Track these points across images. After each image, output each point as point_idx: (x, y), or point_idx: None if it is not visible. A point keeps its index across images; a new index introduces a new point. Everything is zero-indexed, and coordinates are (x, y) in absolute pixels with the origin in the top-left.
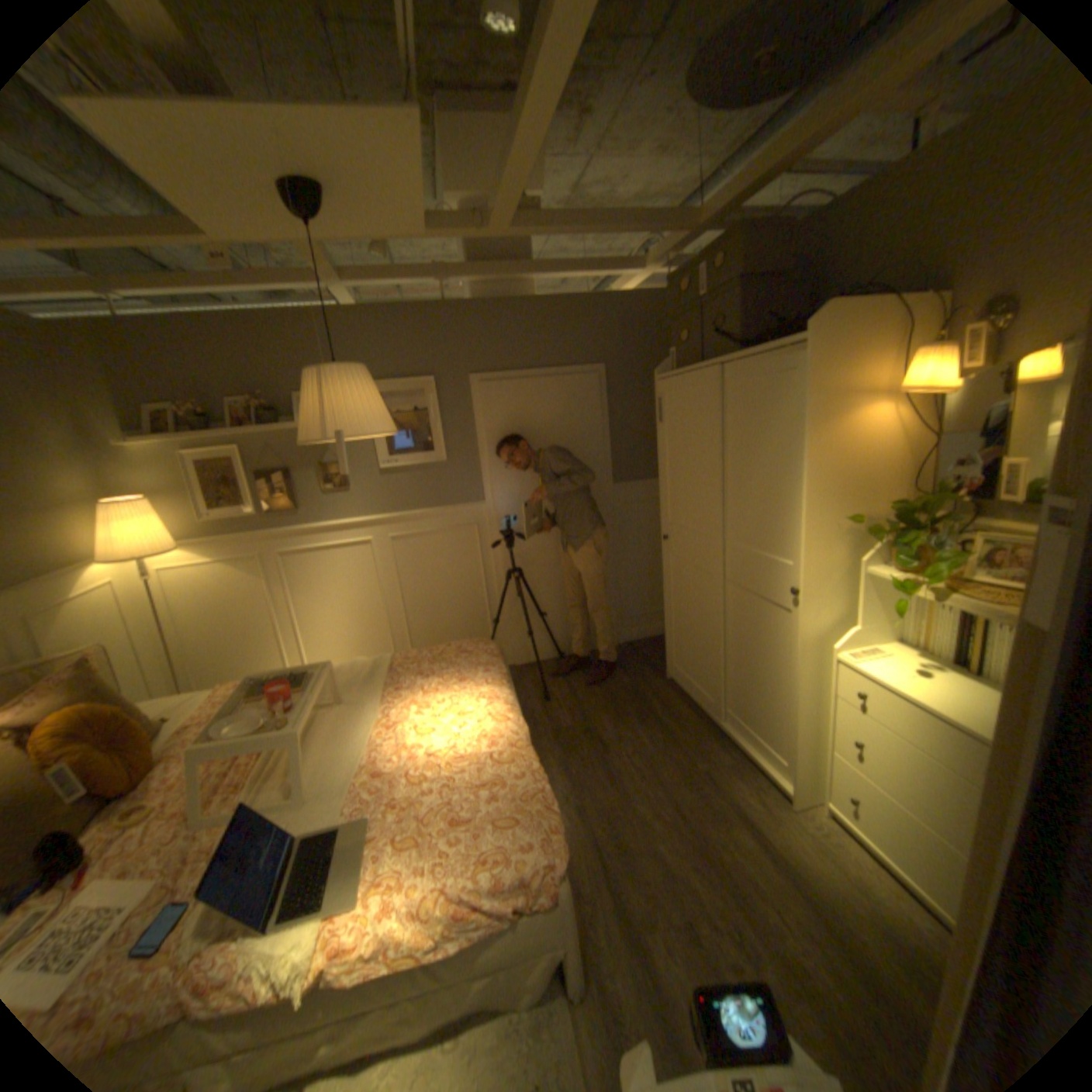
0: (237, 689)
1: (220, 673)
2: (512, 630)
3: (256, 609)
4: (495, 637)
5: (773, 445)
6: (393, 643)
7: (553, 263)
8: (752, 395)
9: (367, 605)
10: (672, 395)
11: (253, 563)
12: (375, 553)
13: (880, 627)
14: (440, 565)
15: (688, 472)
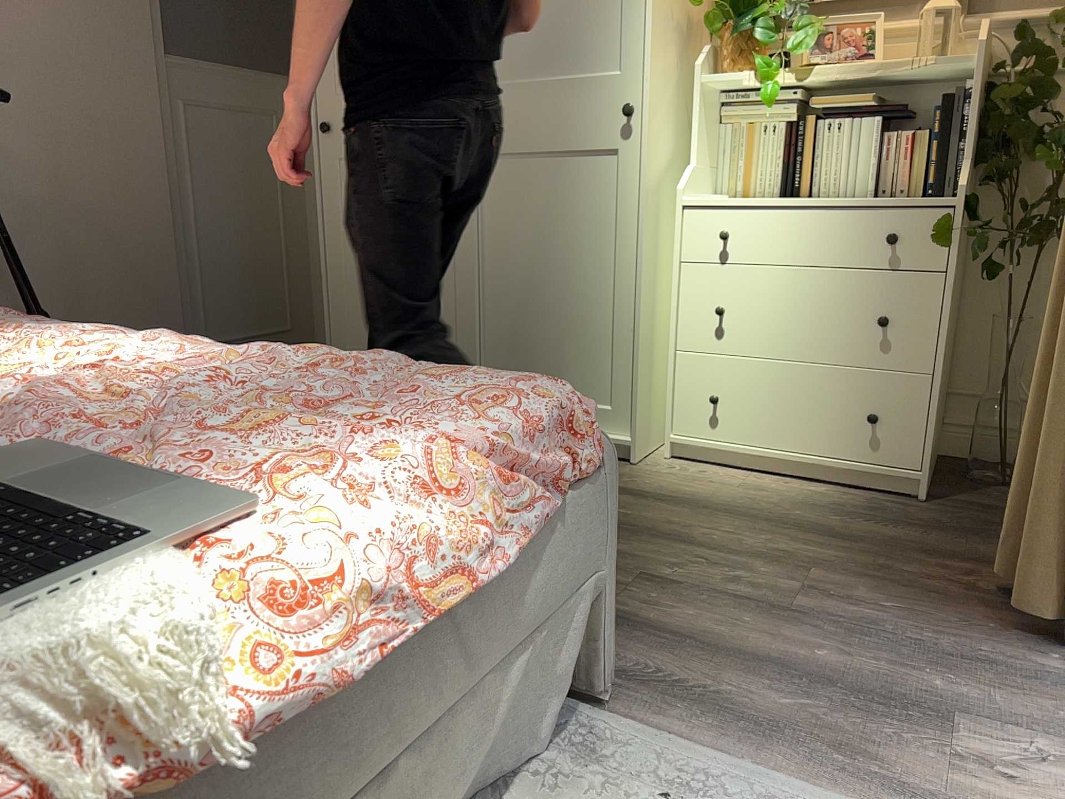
0: None
1: None
2: None
3: None
4: None
5: None
6: None
7: None
8: None
9: None
10: None
11: None
12: None
13: (704, 170)
14: None
15: None
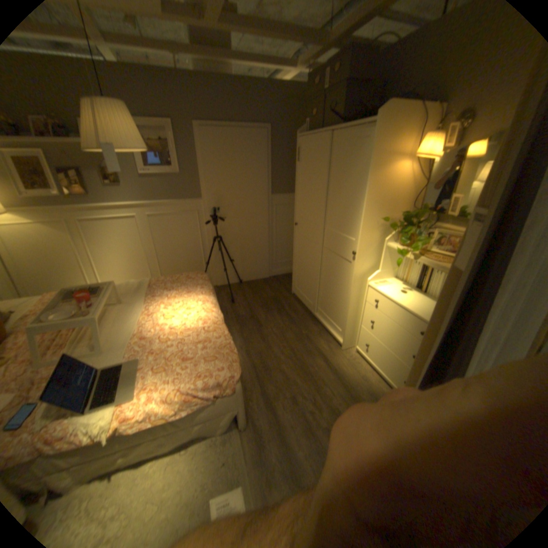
0: (57, 294)
1: (47, 286)
2: (216, 267)
3: (66, 250)
4: (207, 270)
5: (353, 177)
6: (151, 272)
7: (244, 53)
8: (346, 149)
9: (135, 251)
10: (306, 145)
11: (61, 224)
12: (138, 223)
13: (389, 270)
14: (177, 231)
15: (310, 189)
